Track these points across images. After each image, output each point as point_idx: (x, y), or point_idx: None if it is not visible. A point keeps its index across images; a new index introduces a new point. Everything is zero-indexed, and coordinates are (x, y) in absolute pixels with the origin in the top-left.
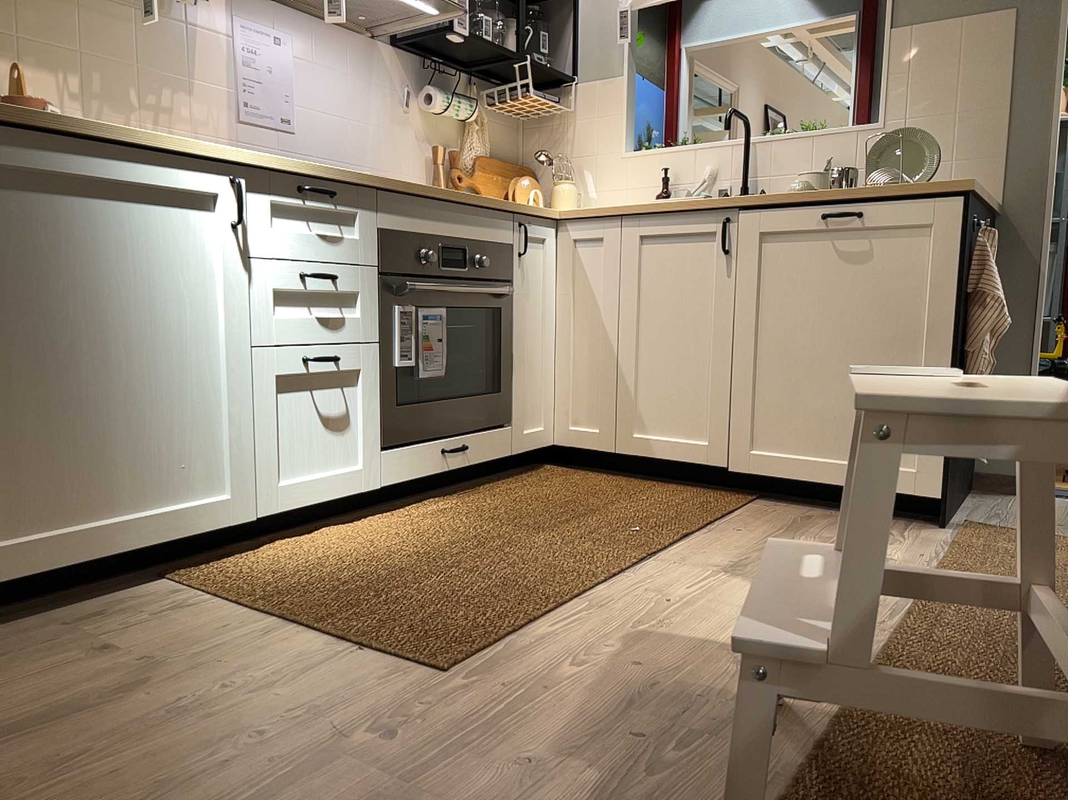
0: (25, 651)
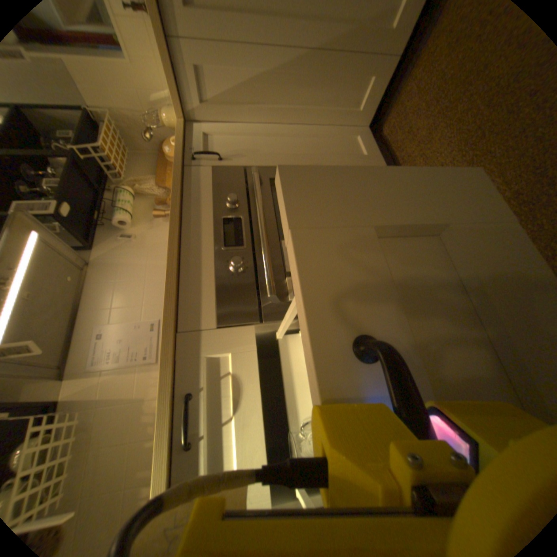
0: None
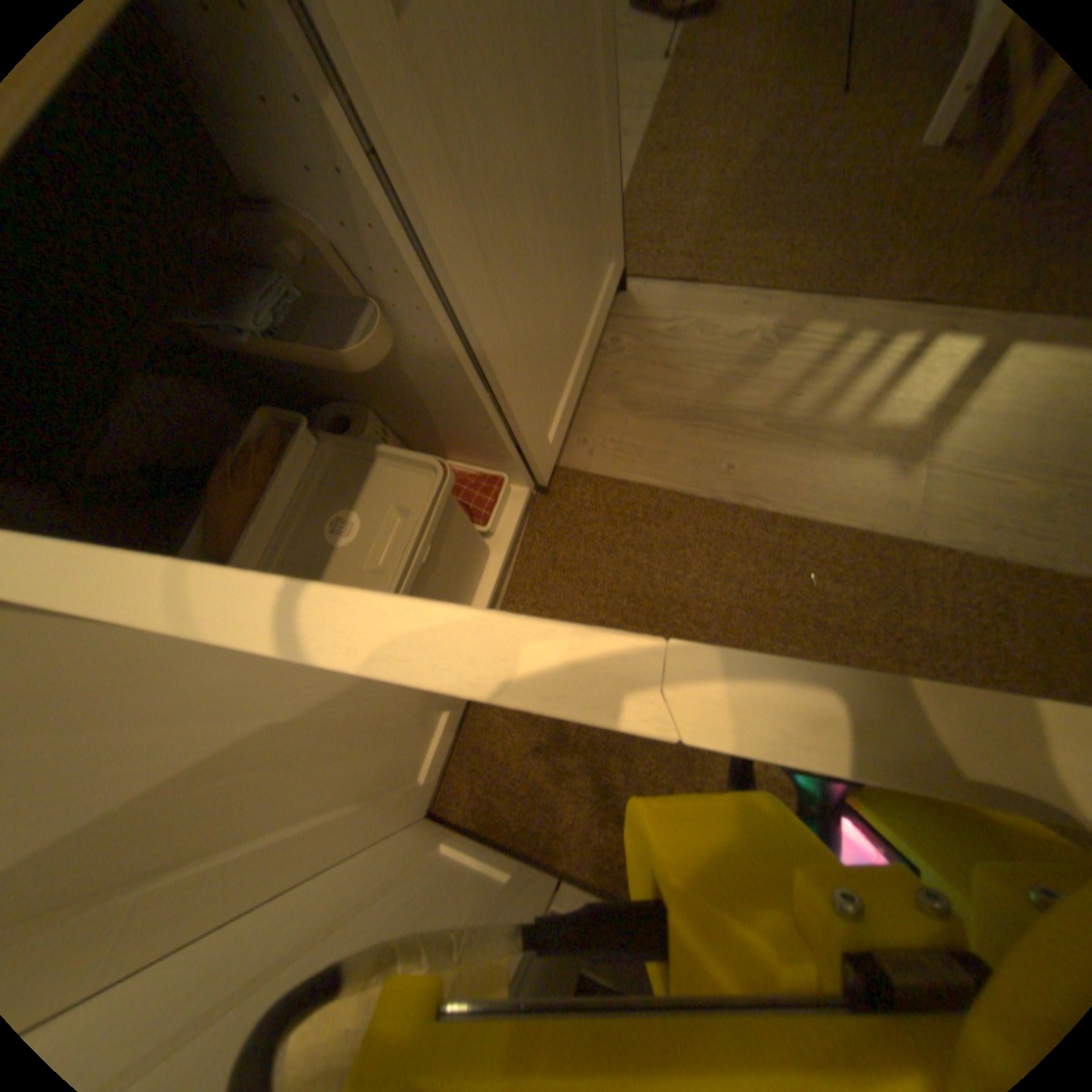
0: None
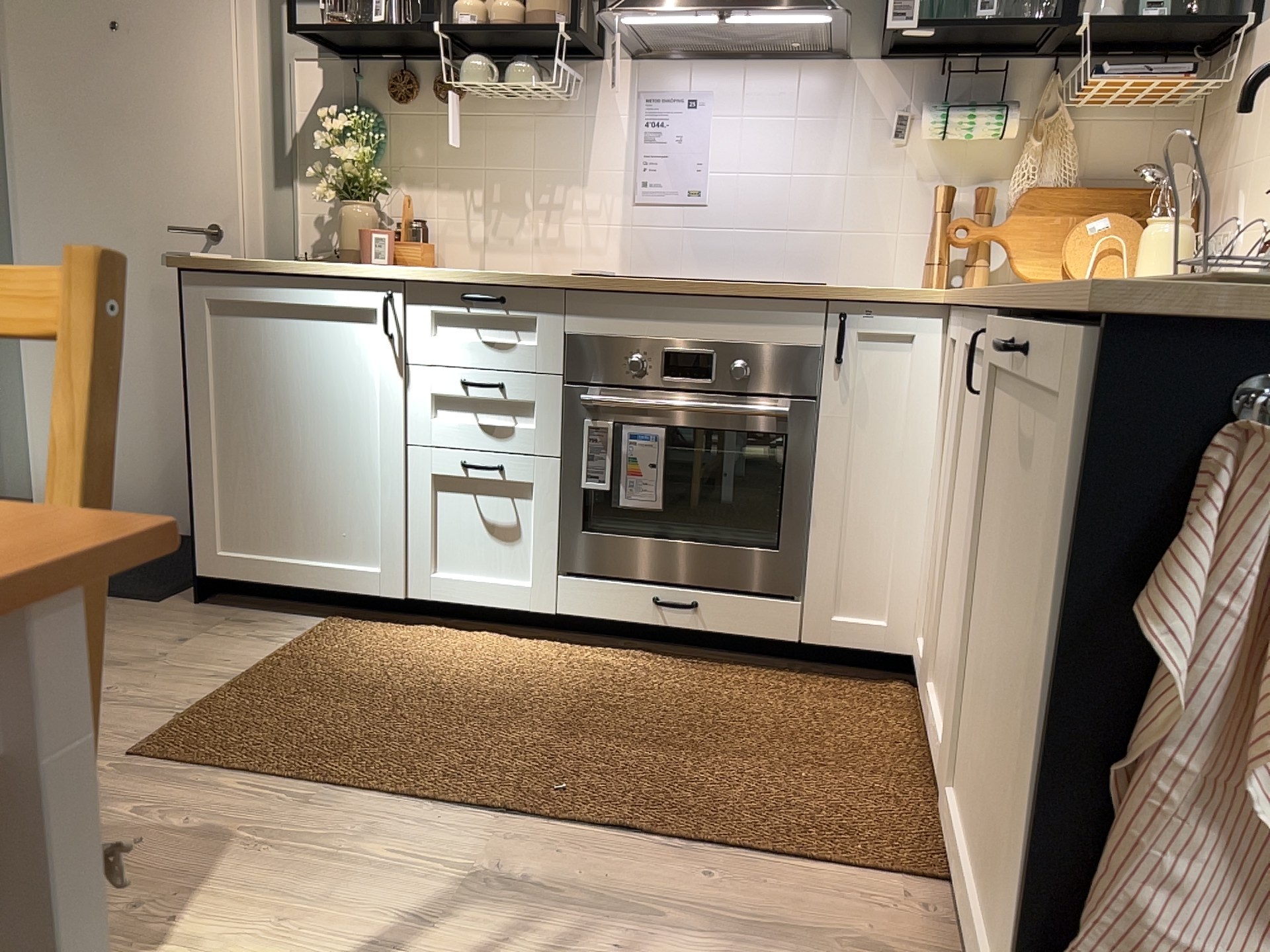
0: (185, 623)
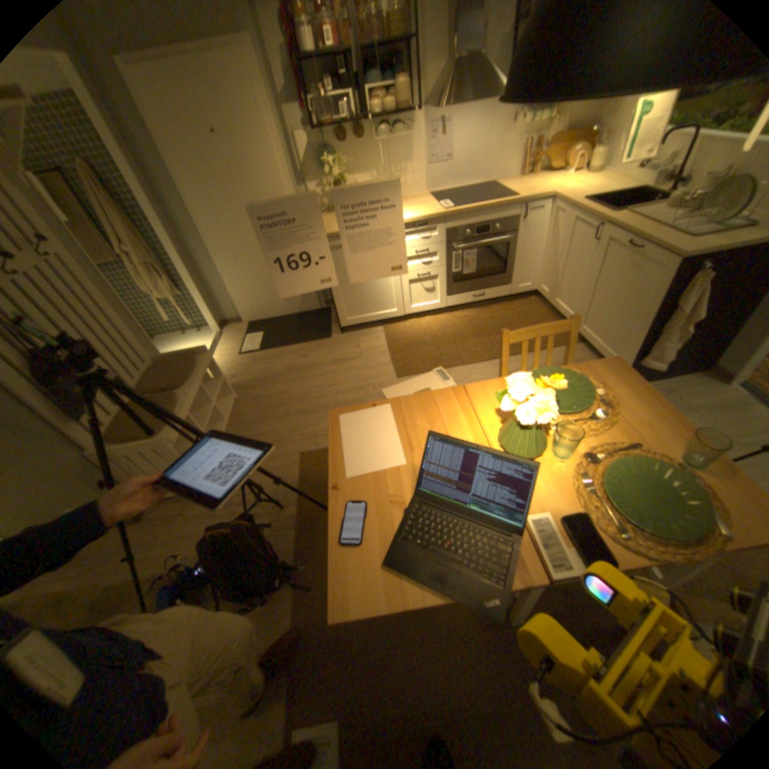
0: (349, 341)
